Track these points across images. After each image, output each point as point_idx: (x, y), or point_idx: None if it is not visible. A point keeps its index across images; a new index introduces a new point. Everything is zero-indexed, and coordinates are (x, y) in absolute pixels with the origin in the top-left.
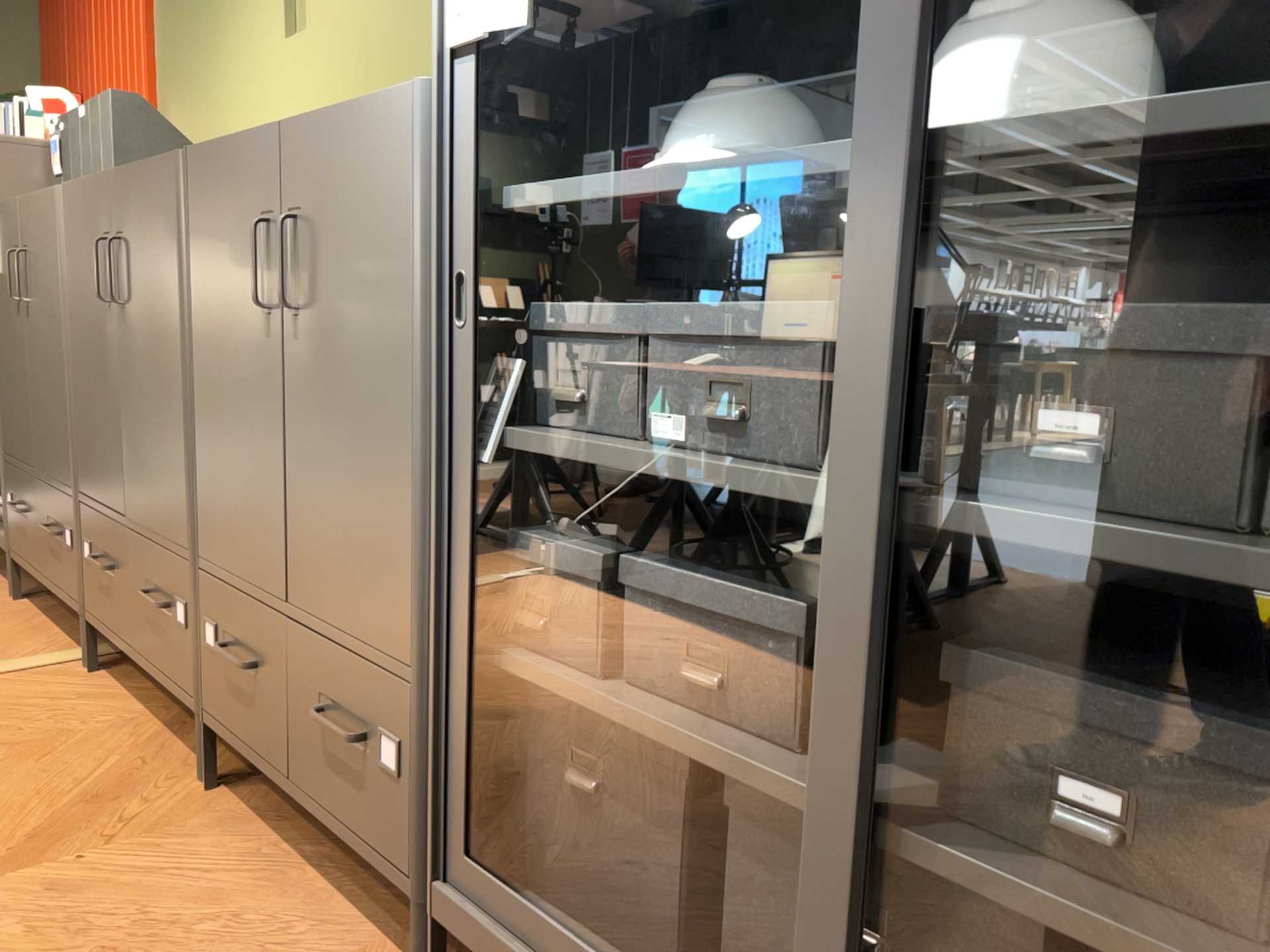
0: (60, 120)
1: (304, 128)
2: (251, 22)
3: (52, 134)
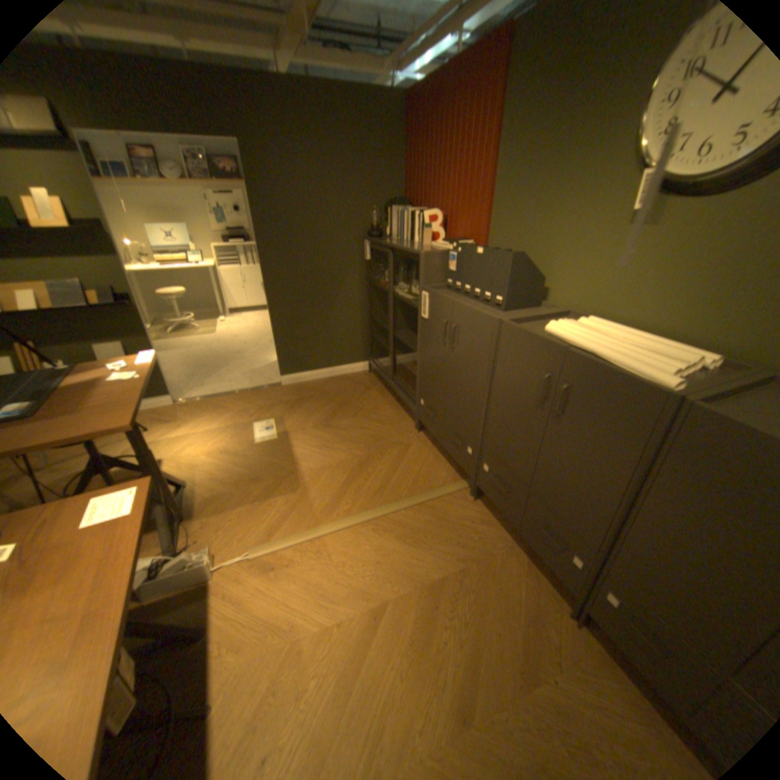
0: (457, 244)
1: None
2: (592, 202)
3: (448, 248)
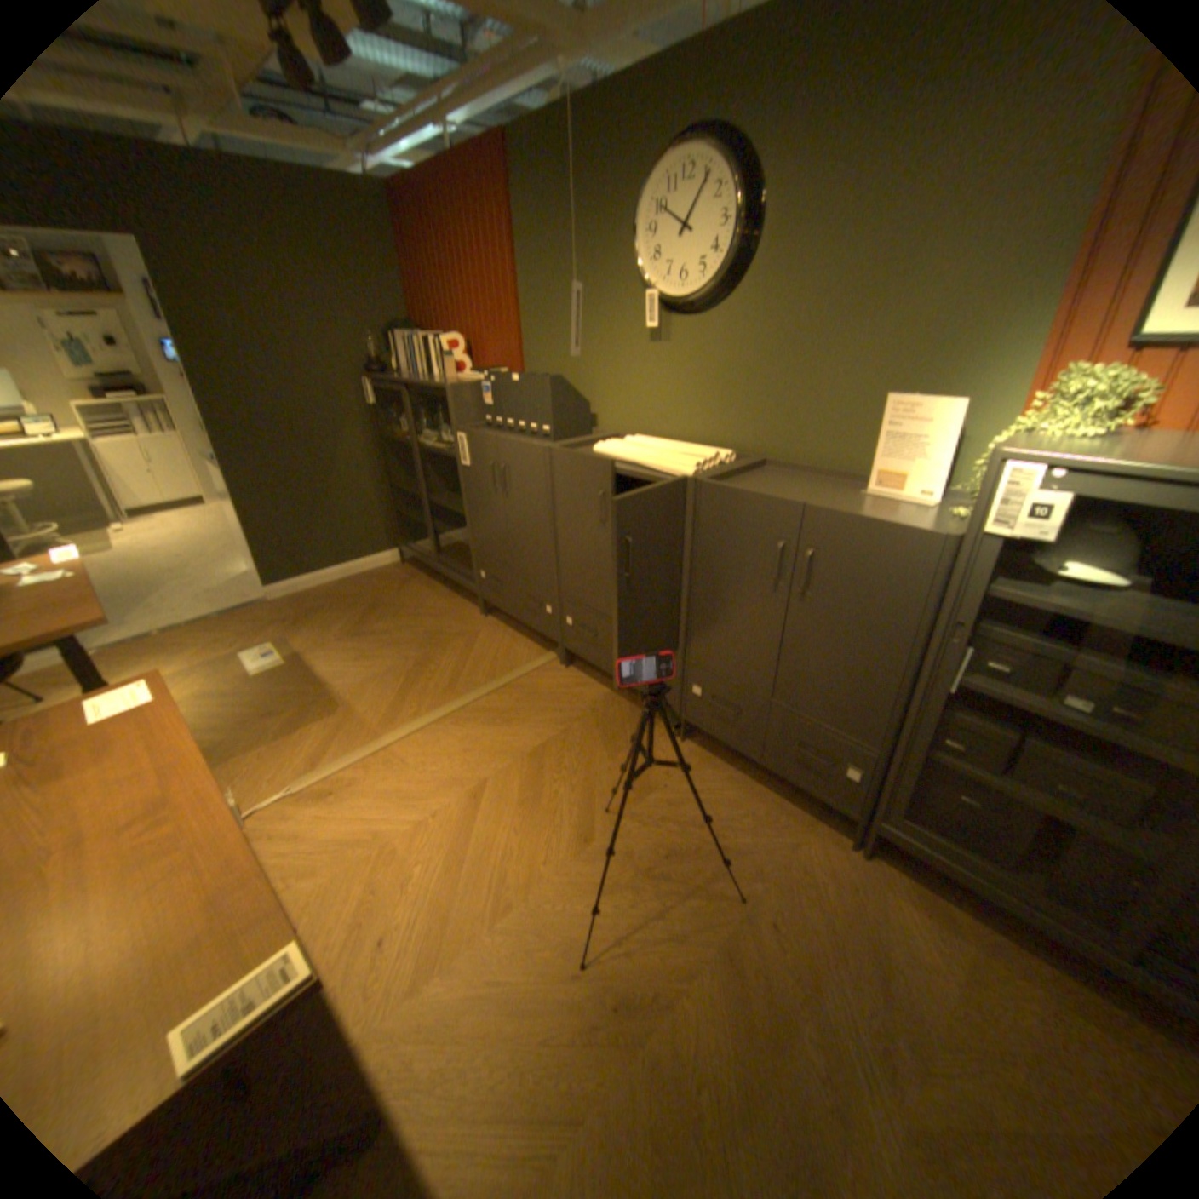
0: (489, 374)
1: (832, 515)
2: (616, 322)
3: (481, 379)
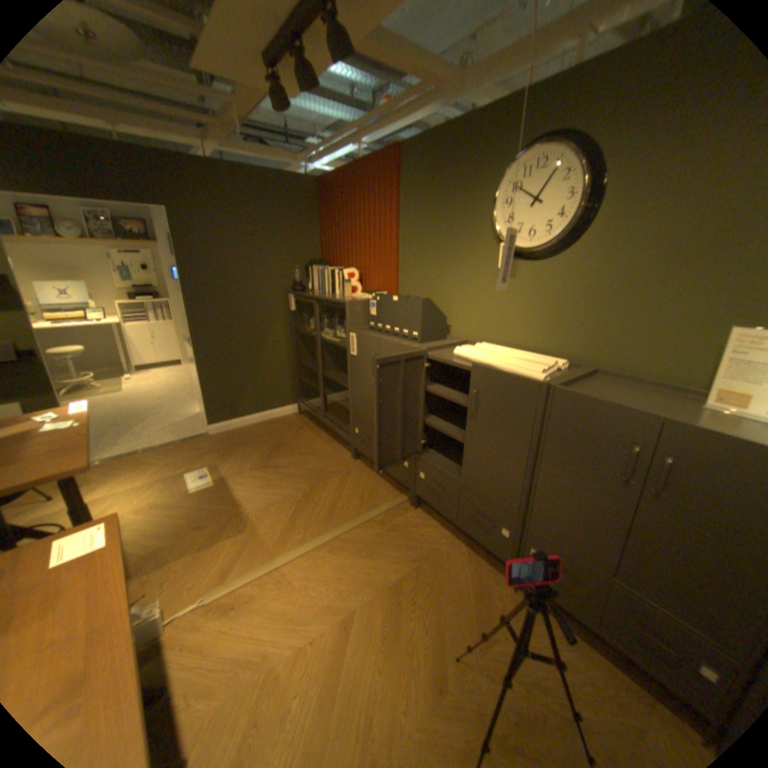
0: (376, 295)
1: (697, 431)
2: (471, 264)
3: (369, 298)
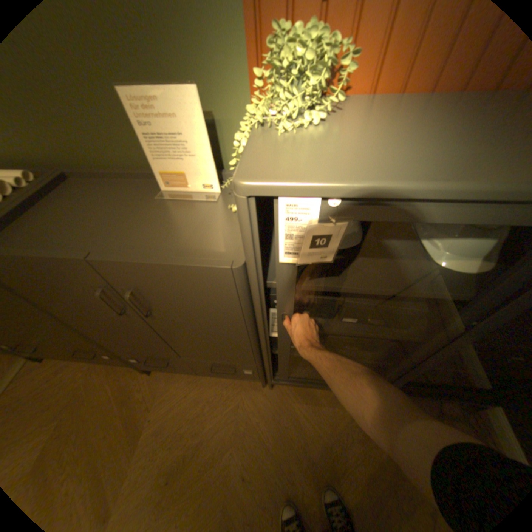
0: None
1: (120, 267)
2: None
3: None
